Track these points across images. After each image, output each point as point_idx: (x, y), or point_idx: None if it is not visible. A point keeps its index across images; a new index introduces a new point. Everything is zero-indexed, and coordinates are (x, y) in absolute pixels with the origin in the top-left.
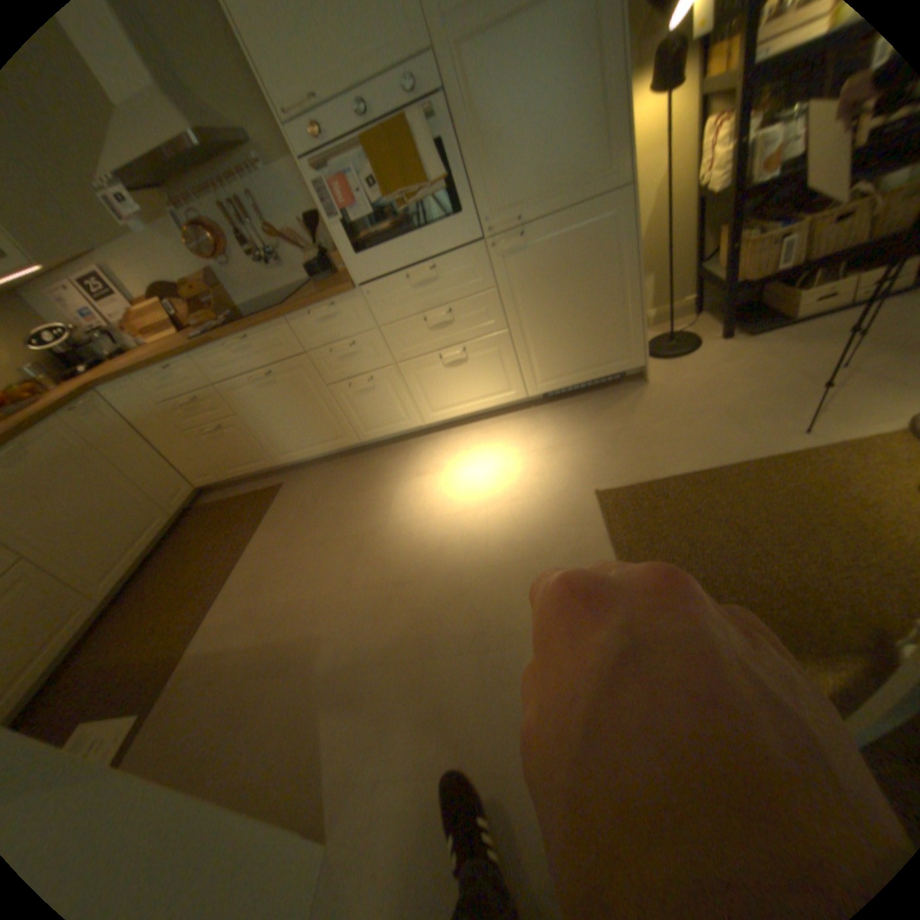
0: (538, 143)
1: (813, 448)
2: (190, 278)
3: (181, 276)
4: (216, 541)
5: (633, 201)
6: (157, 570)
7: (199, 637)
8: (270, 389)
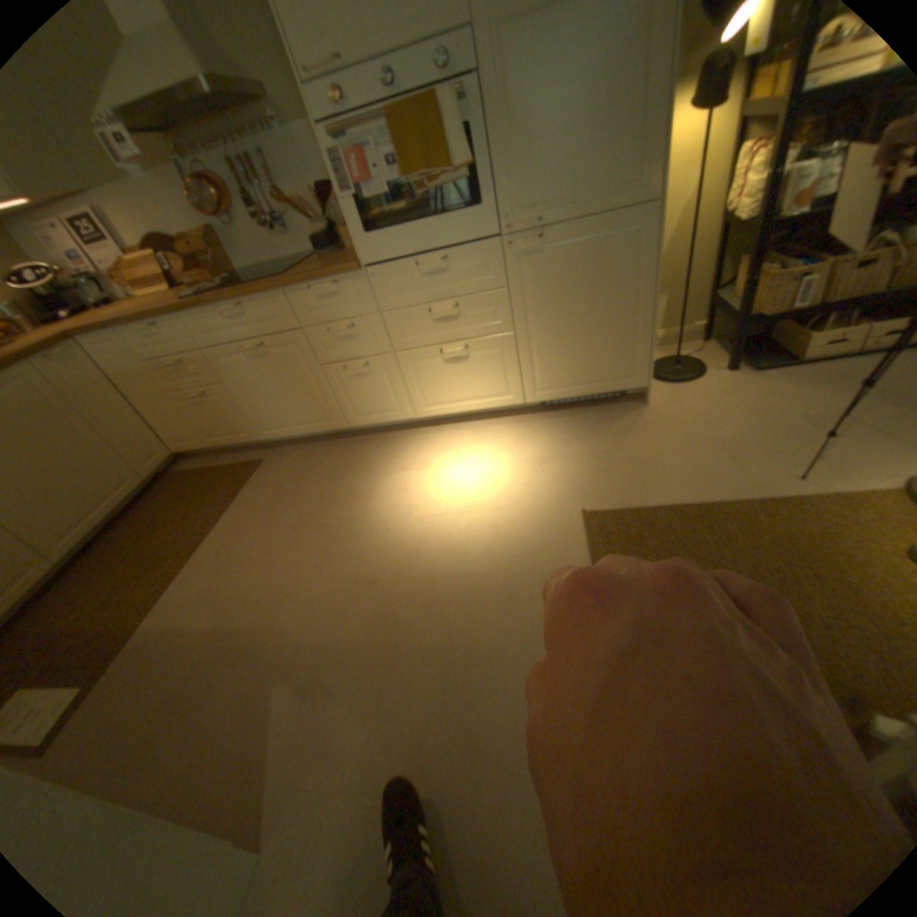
0: (569, 144)
1: (807, 496)
2: (190, 234)
3: (180, 232)
4: (186, 512)
5: (658, 218)
6: (122, 535)
7: (155, 613)
8: (261, 362)
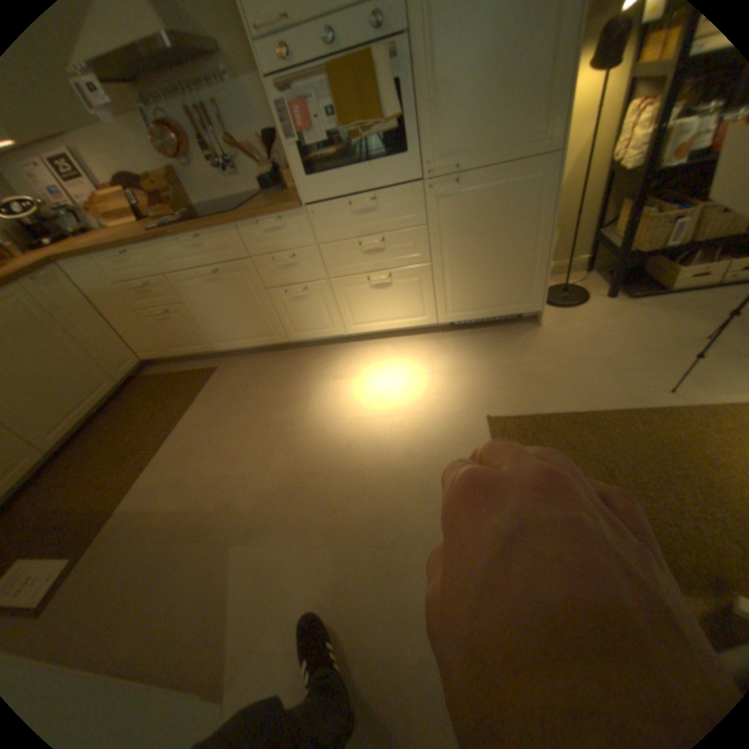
0: (484, 99)
1: (675, 407)
2: (151, 173)
3: (143, 171)
4: (152, 411)
5: (558, 167)
6: (98, 429)
7: (128, 497)
8: (214, 285)
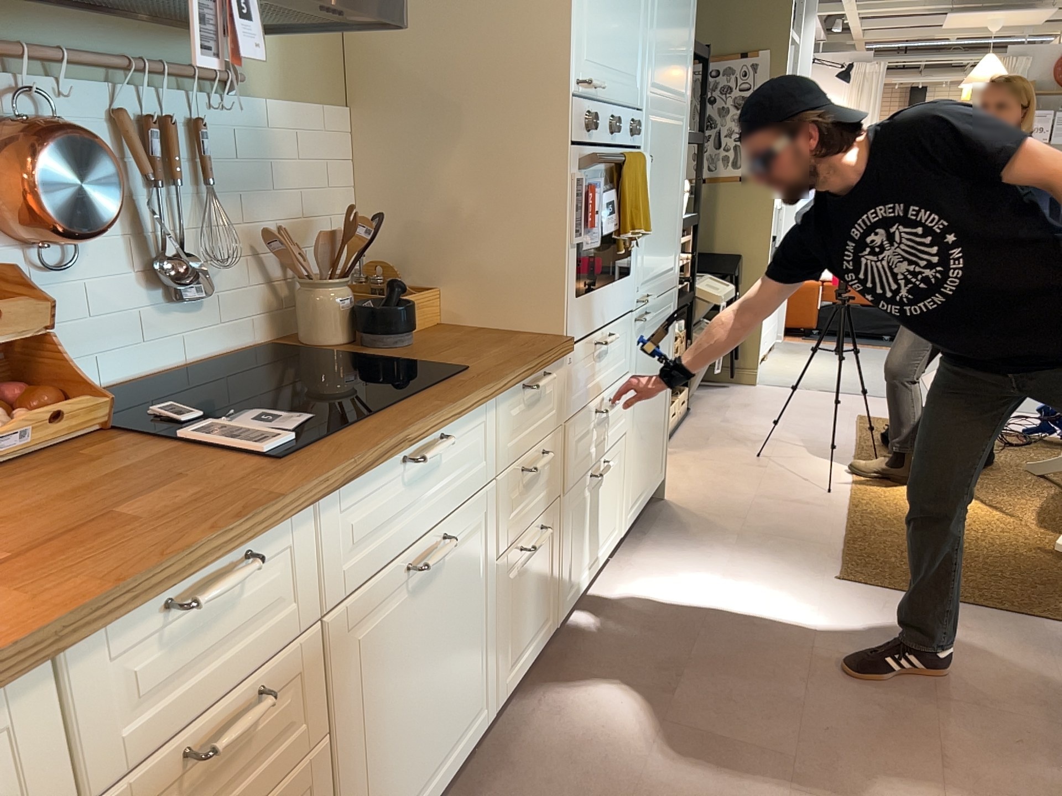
0: (660, 231)
1: (848, 498)
2: None
3: None
4: None
5: (676, 304)
6: None
7: None
8: (424, 598)
